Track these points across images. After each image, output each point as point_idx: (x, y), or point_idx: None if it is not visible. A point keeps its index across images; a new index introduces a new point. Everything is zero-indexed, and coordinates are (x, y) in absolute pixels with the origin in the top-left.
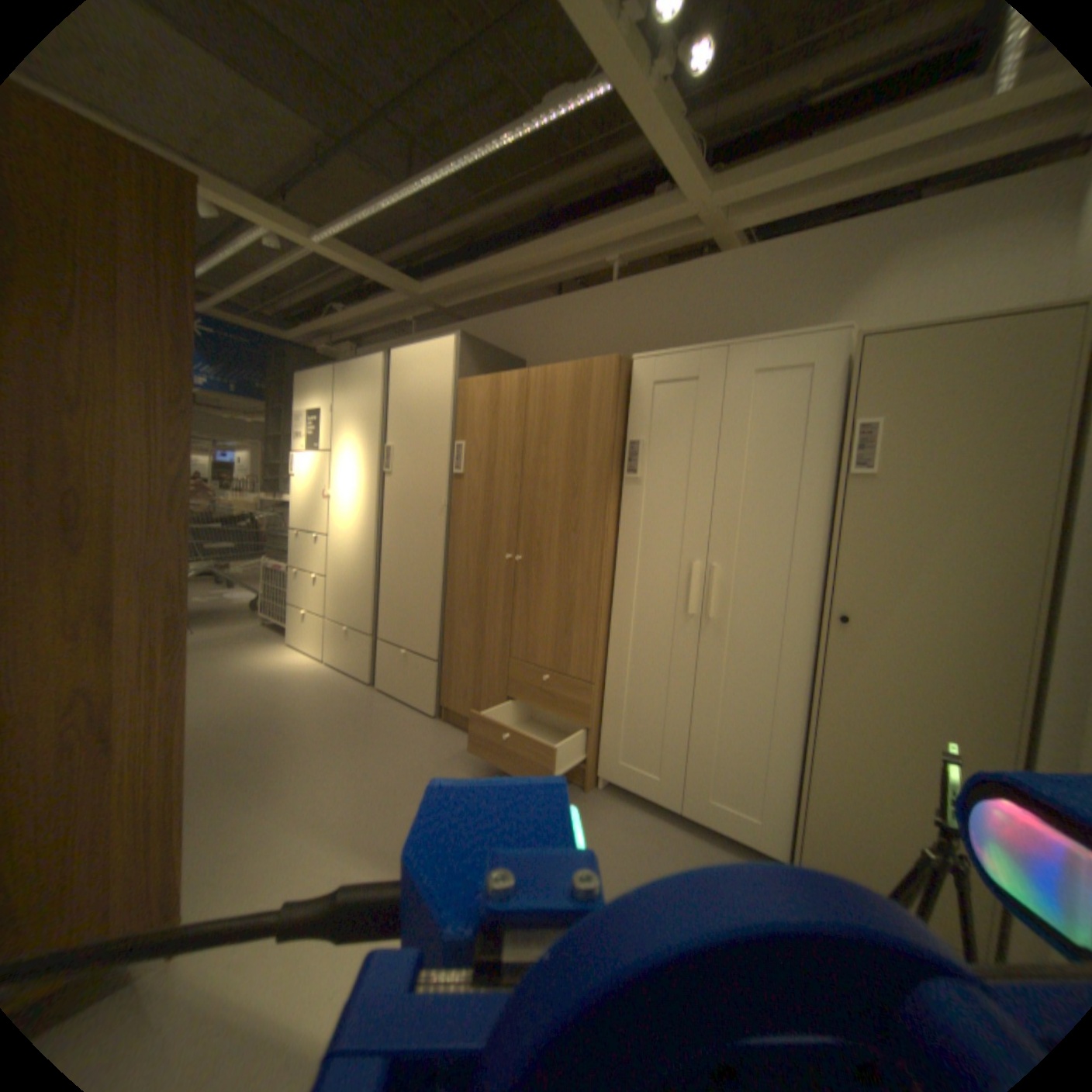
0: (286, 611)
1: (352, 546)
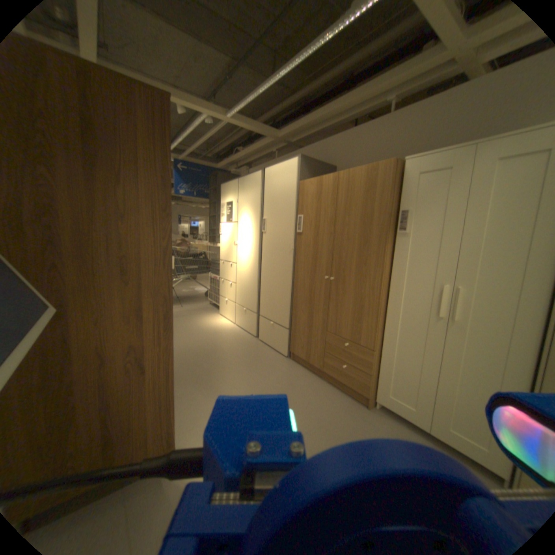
0: (219, 298)
1: (248, 269)
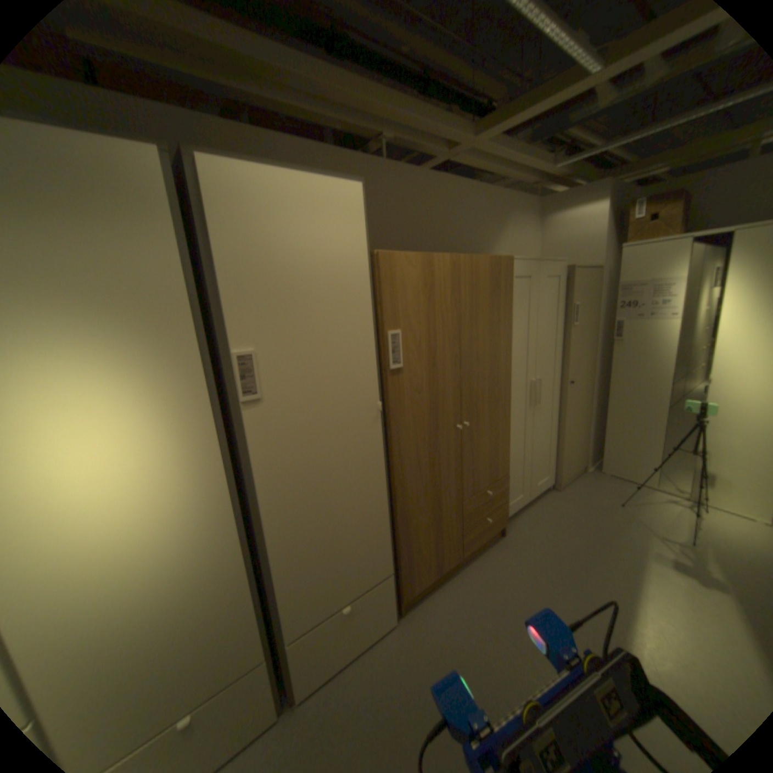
0: None
1: (169, 568)
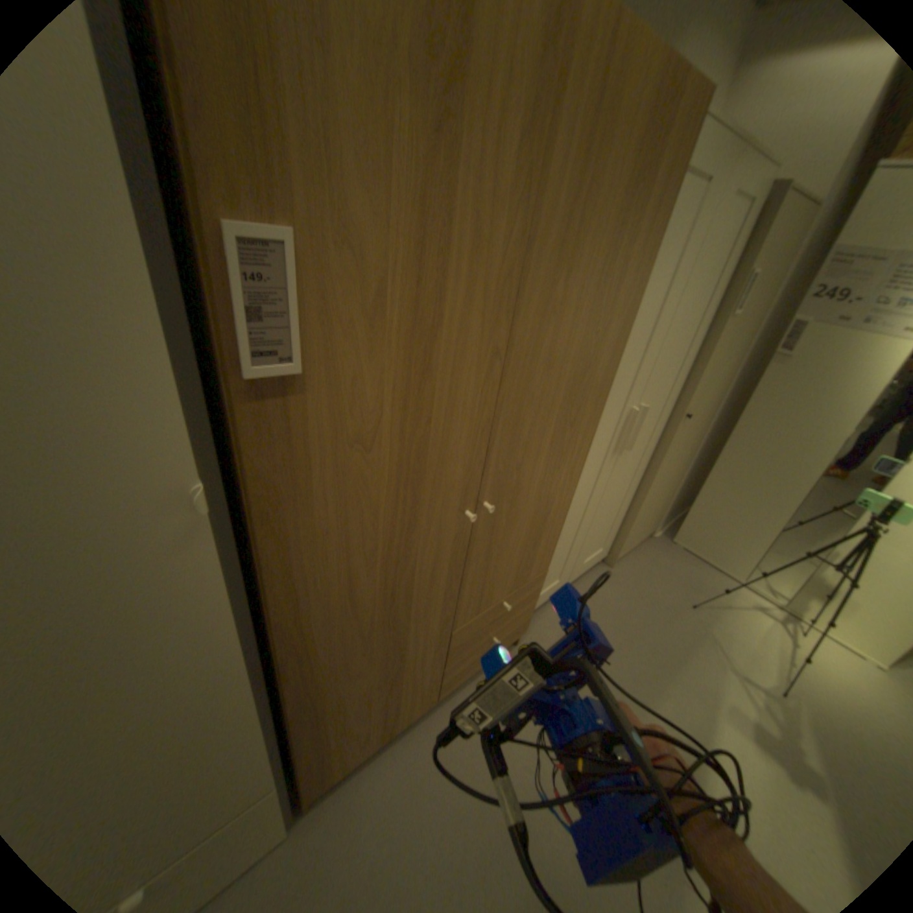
0: None
1: None
